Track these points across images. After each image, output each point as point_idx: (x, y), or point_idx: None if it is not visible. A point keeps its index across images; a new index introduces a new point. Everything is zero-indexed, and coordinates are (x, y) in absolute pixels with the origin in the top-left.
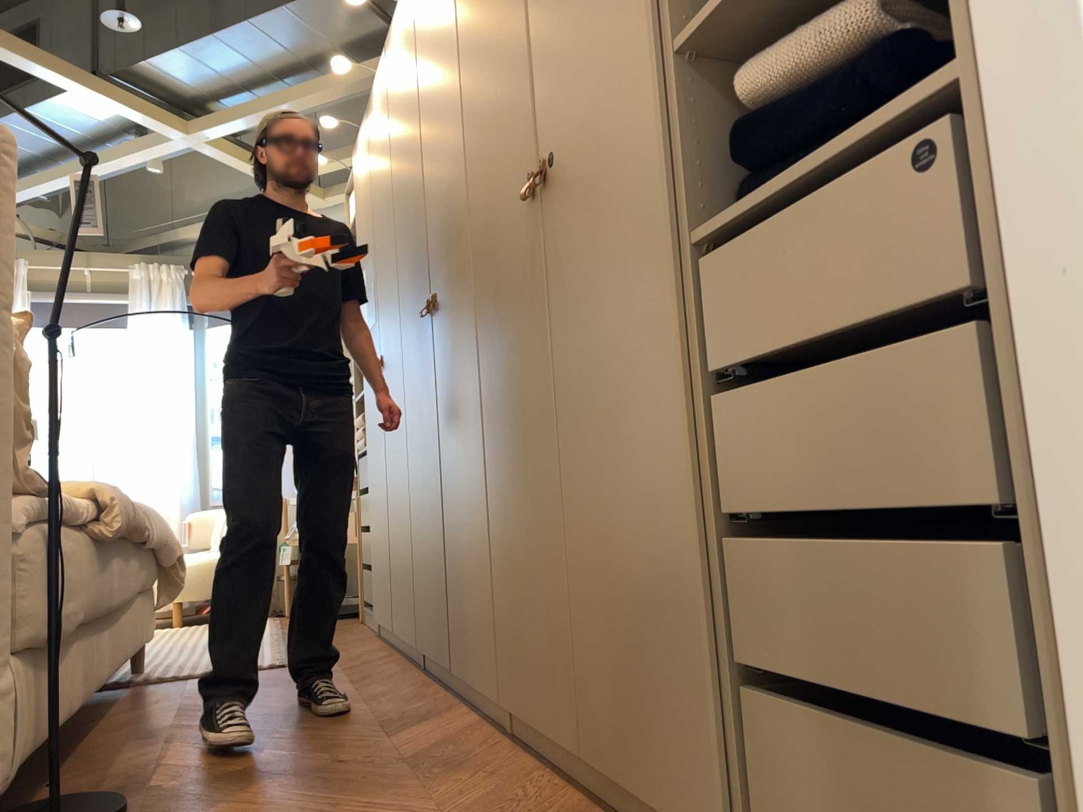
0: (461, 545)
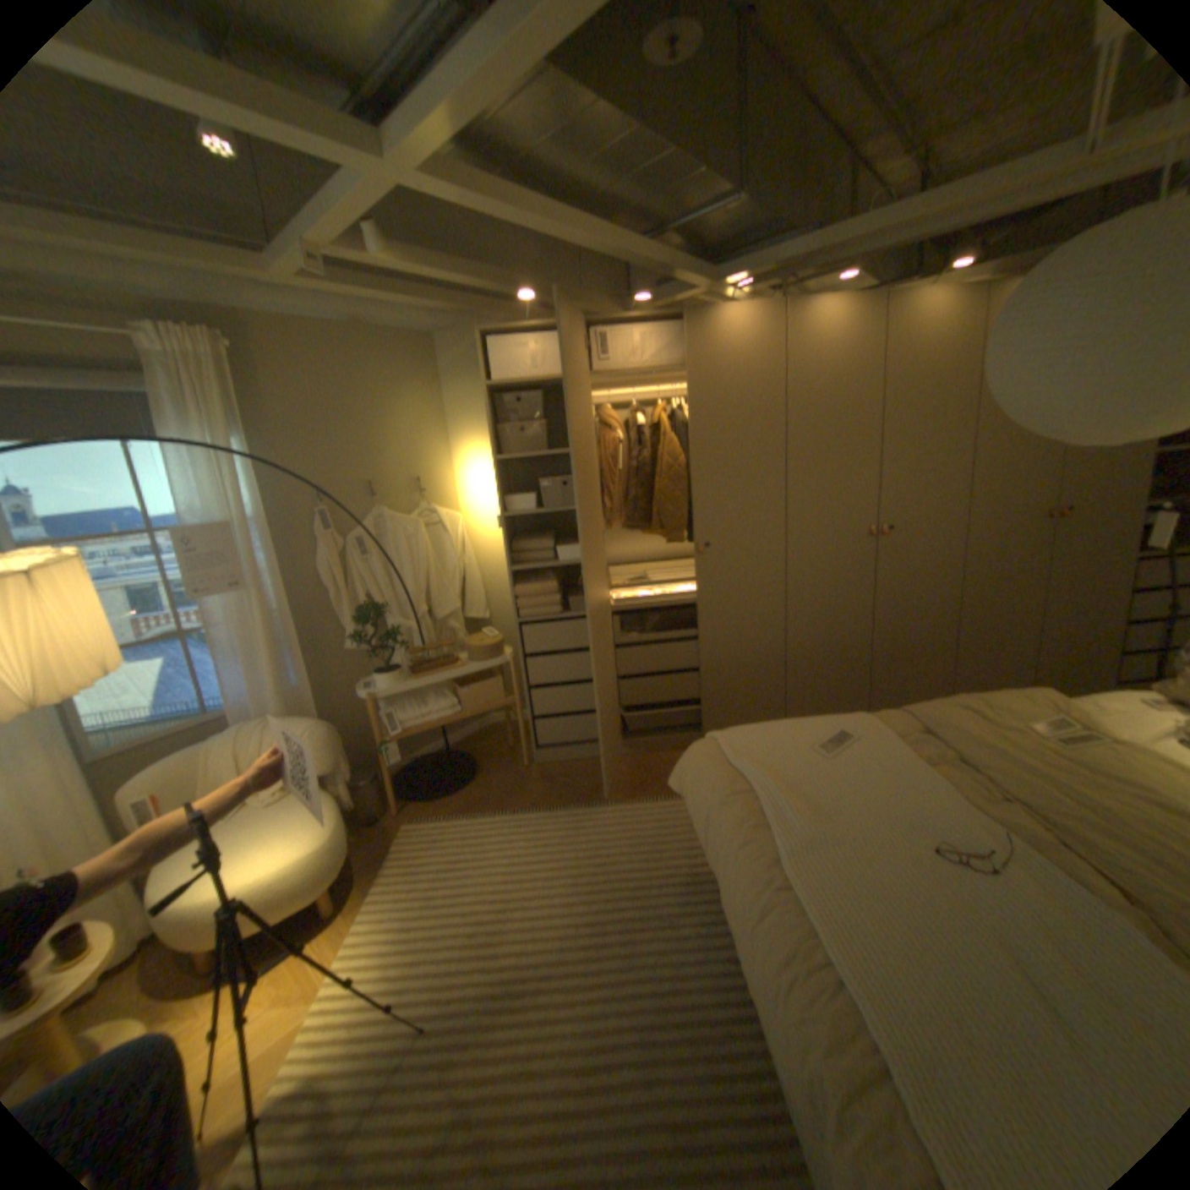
0: (900, 661)
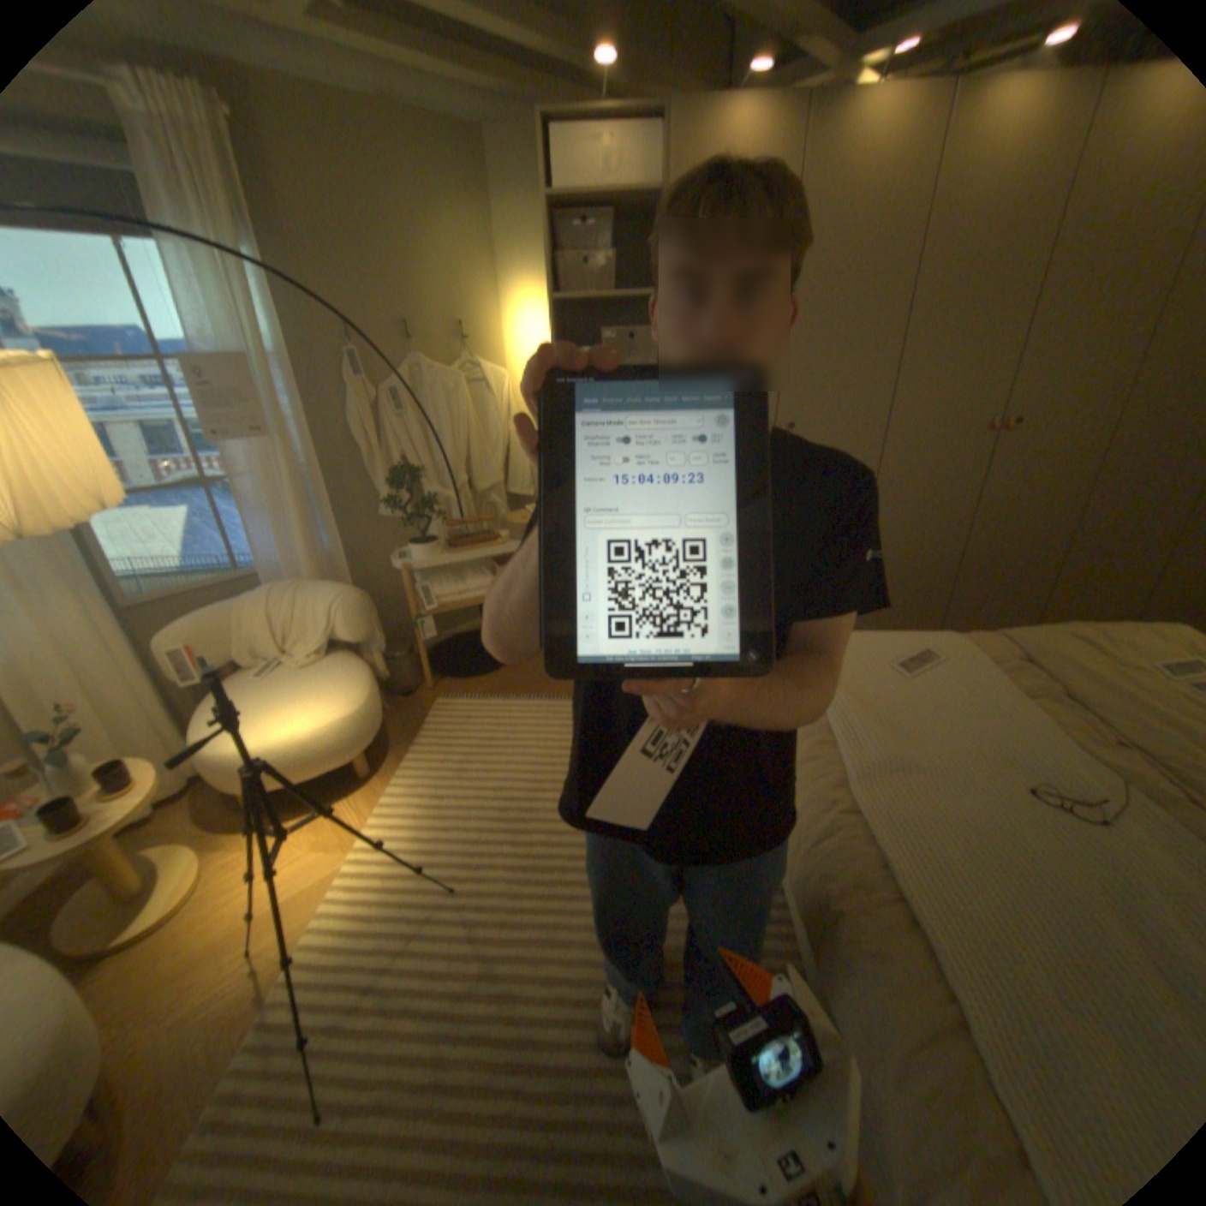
0: (988, 581)
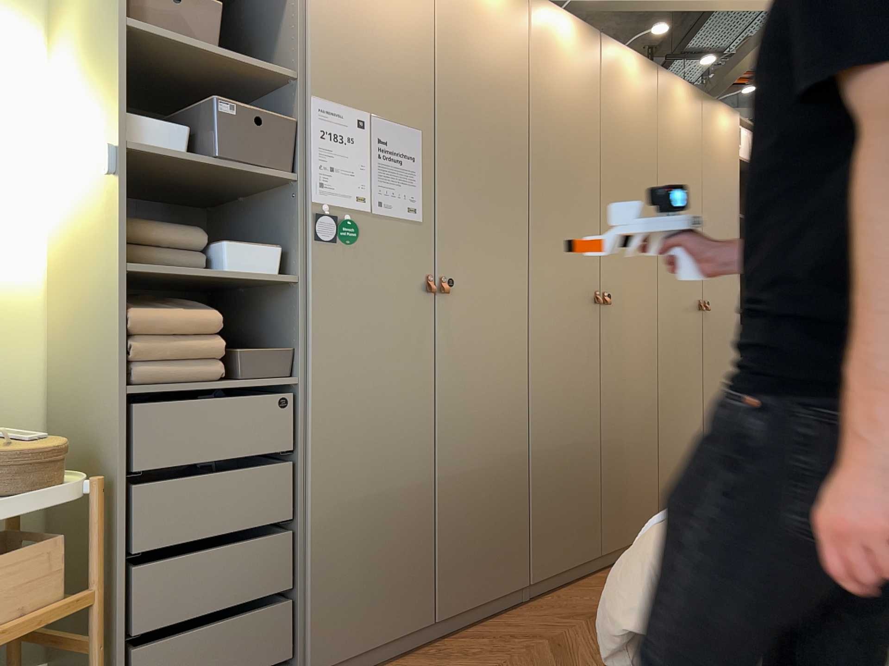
0: (623, 467)
